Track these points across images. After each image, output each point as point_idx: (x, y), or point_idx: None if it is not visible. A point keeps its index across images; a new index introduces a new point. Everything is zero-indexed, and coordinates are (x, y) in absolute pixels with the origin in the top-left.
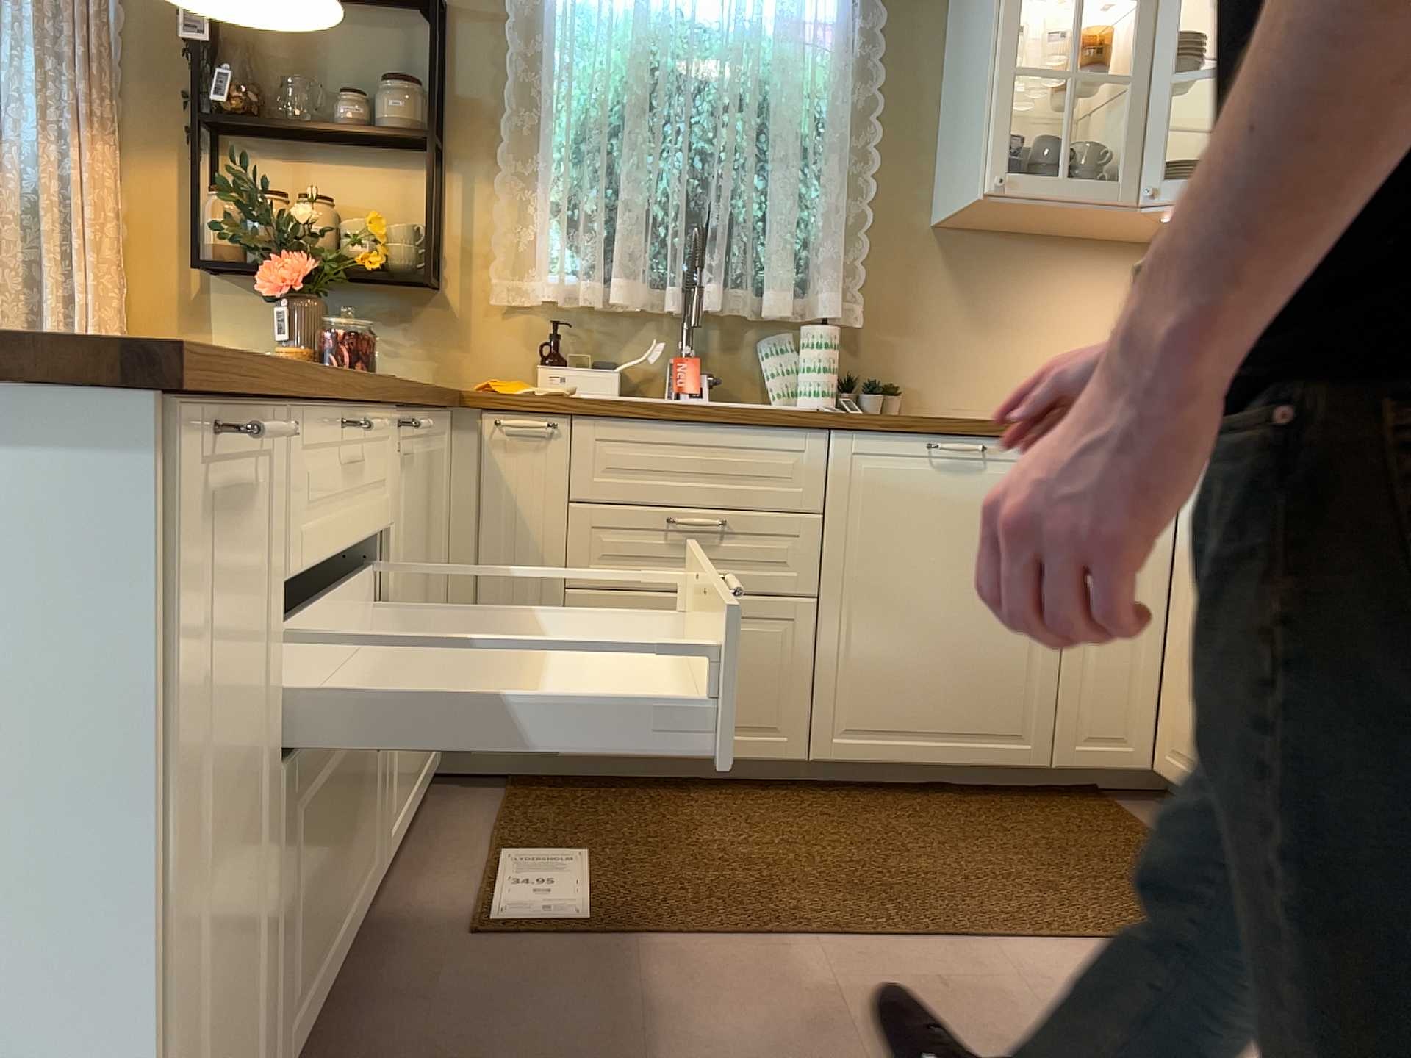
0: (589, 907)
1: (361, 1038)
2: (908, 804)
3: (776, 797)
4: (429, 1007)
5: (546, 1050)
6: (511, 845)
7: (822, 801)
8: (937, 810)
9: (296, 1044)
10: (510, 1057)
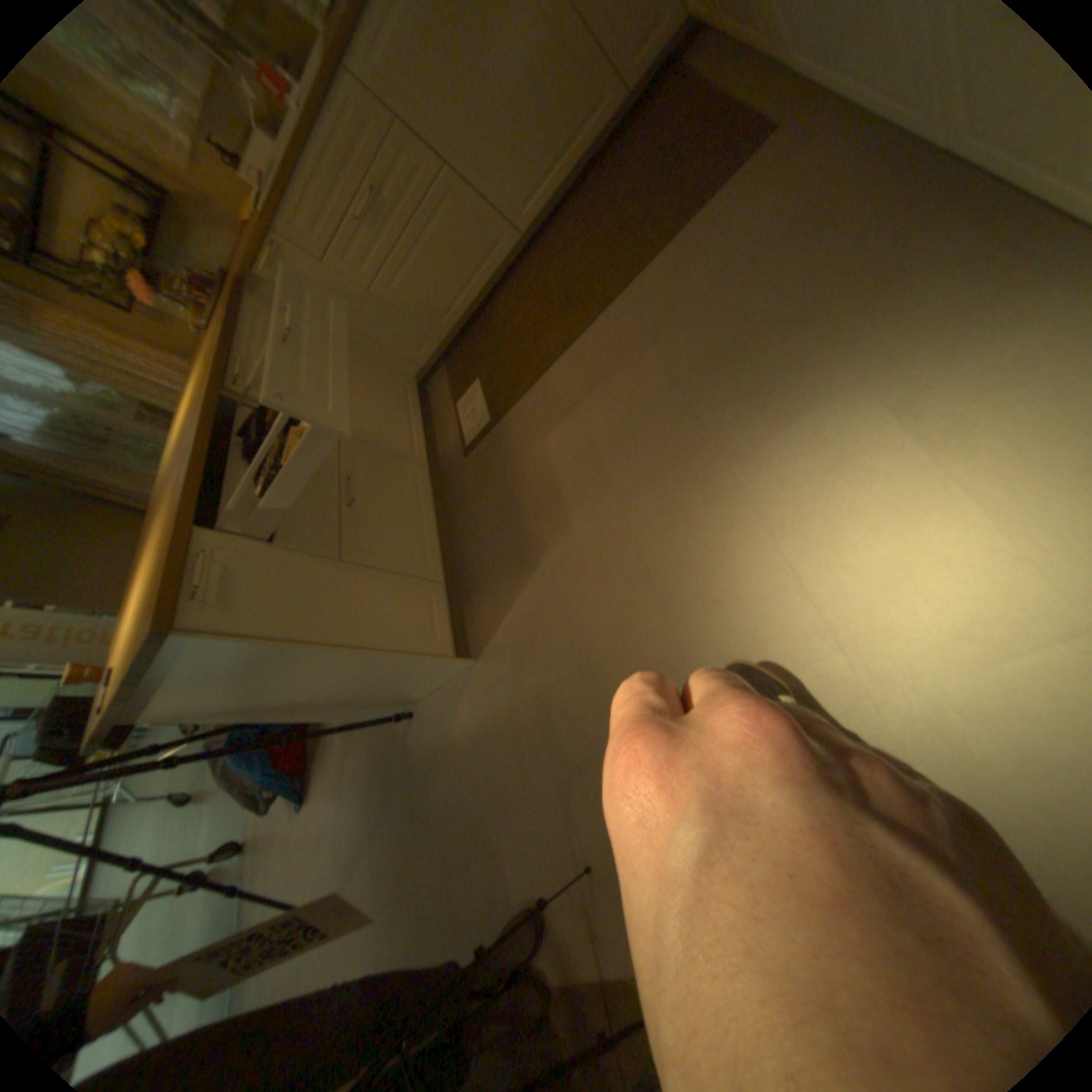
0: (490, 408)
1: (462, 520)
2: (579, 201)
3: (528, 261)
4: (470, 495)
5: (502, 489)
6: (460, 395)
7: (545, 243)
8: (592, 191)
9: (441, 553)
10: (495, 499)
